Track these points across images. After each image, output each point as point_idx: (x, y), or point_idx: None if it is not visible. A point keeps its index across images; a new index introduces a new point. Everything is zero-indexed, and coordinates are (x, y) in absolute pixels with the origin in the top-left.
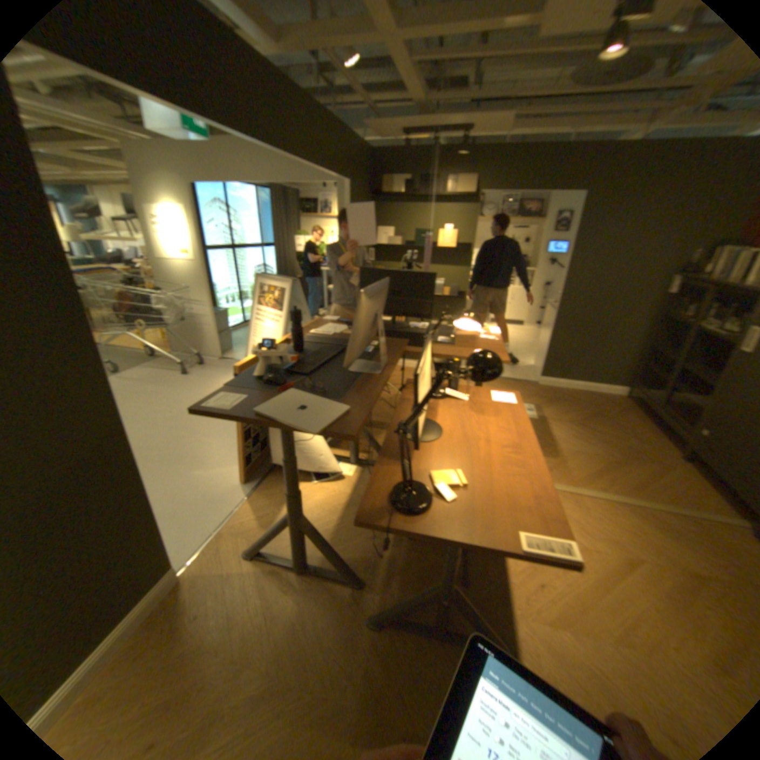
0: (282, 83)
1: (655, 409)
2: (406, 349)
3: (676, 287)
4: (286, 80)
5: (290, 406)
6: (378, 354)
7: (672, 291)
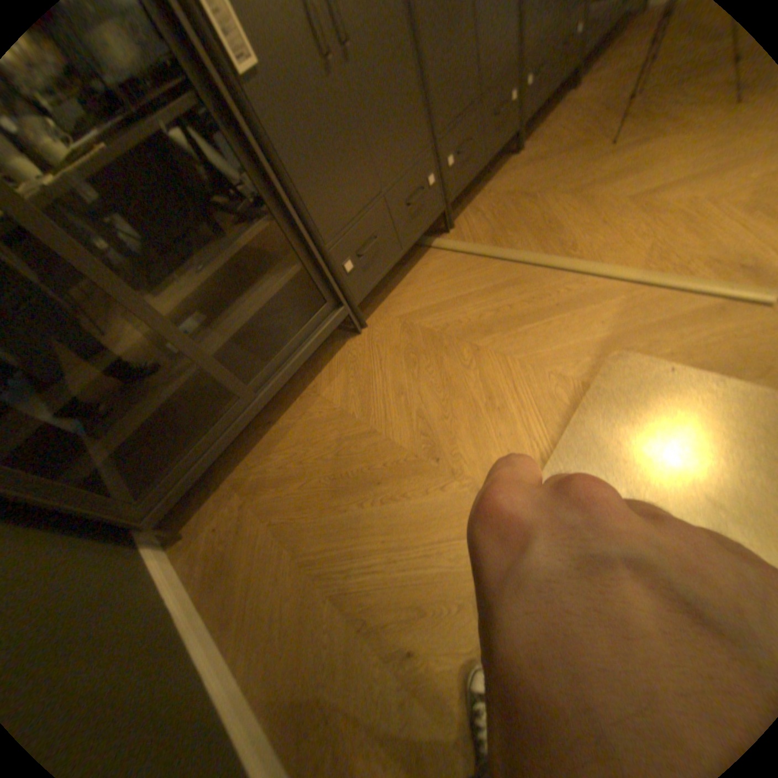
0: None
1: (259, 405)
2: None
3: None
4: None
5: None
6: None
7: None
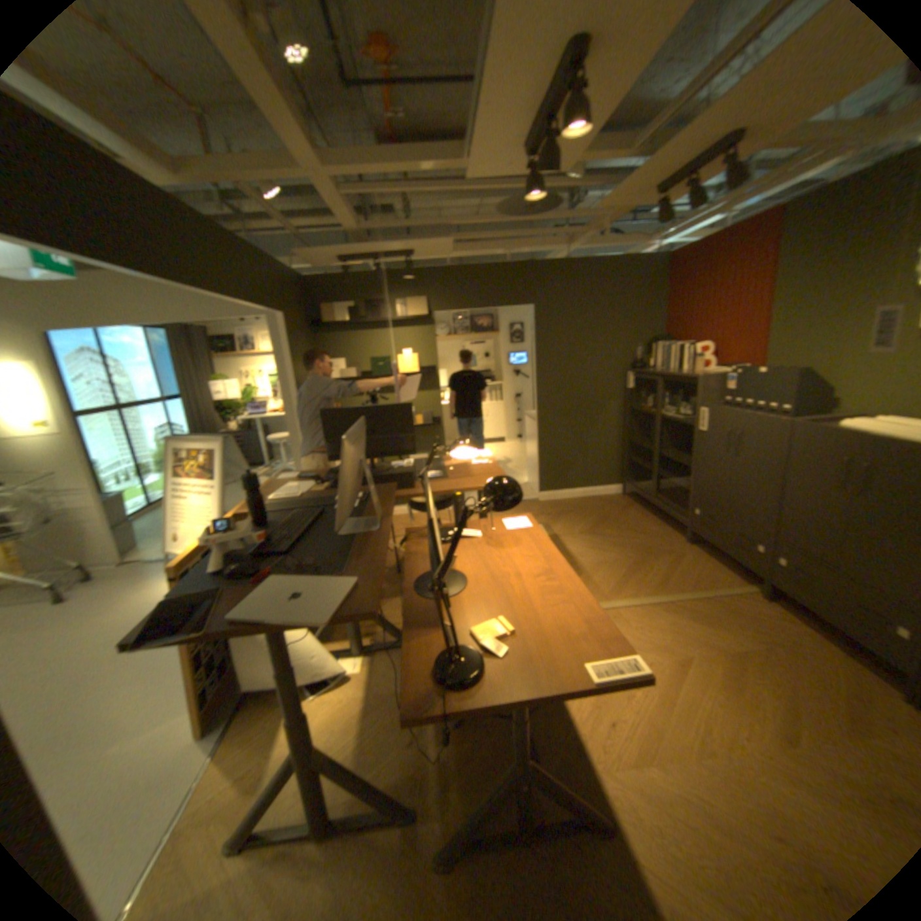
0: (187, 215)
1: (650, 500)
2: (395, 494)
3: (632, 382)
4: (192, 212)
5: (276, 598)
6: (368, 507)
7: (630, 387)
